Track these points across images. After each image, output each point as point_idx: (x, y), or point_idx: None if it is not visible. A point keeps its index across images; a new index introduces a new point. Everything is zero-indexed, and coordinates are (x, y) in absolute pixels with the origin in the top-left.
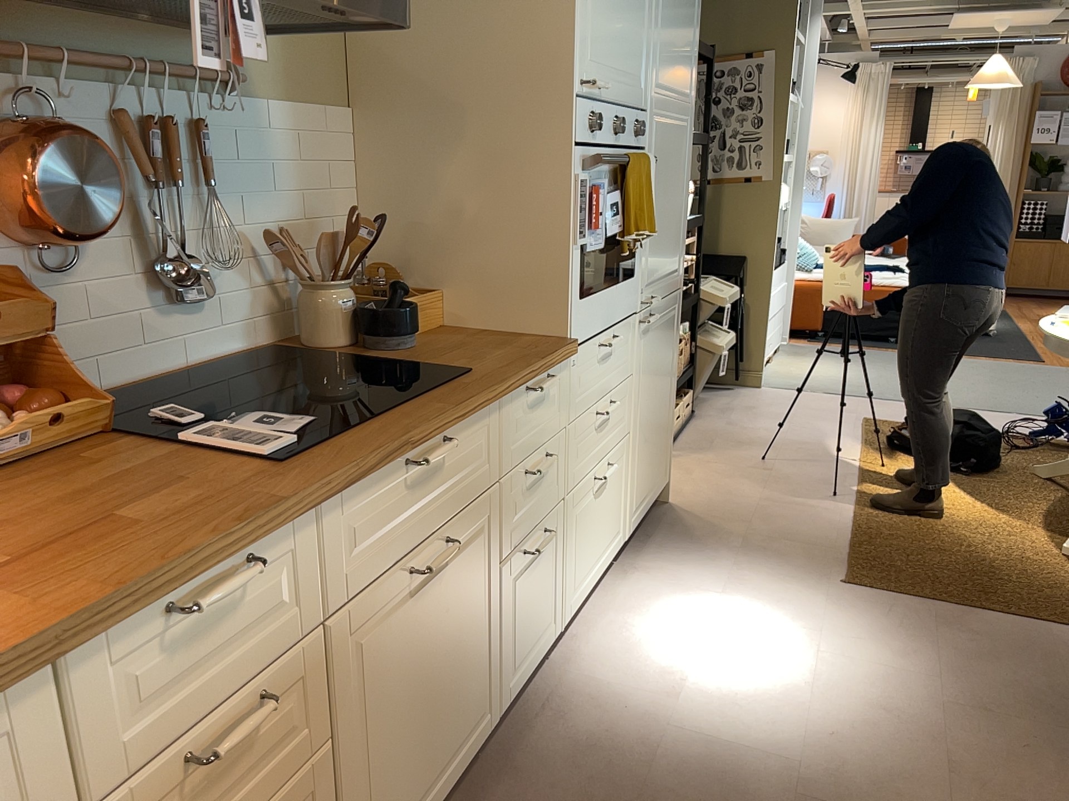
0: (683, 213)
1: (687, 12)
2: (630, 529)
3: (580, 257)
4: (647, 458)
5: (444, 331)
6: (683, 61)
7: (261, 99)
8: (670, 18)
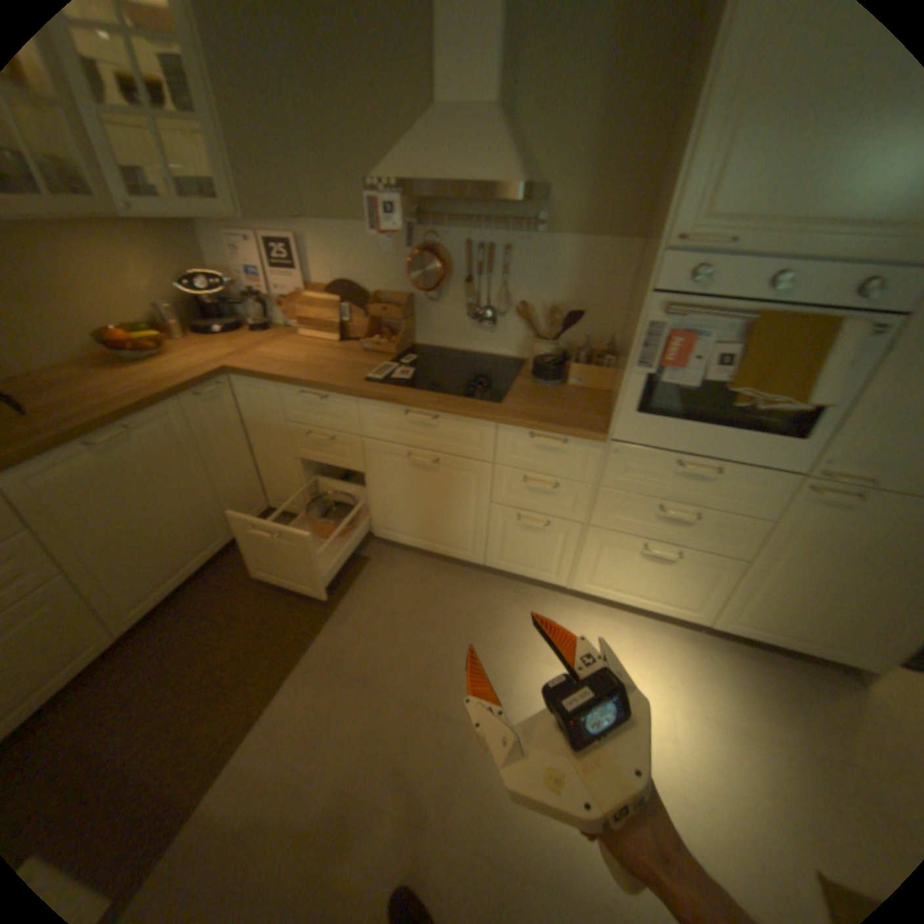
0: None
1: None
2: (723, 627)
3: (643, 381)
4: (797, 610)
5: (593, 393)
6: None
7: (557, 234)
8: None
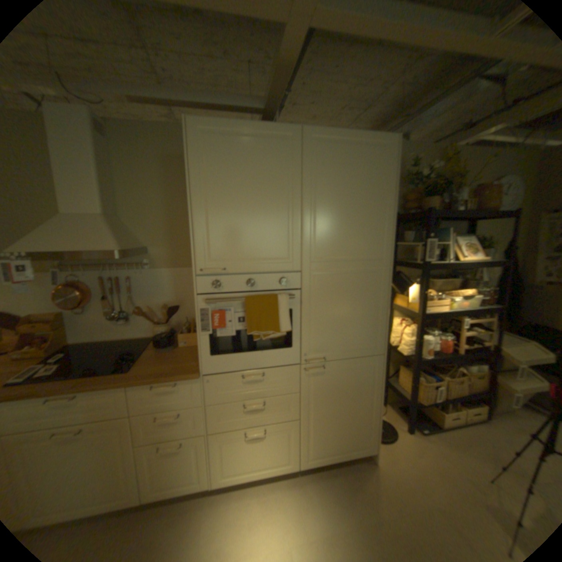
0: (379, 316)
1: (362, 214)
2: (305, 466)
3: (209, 338)
4: (331, 437)
5: (196, 348)
6: (361, 239)
7: (158, 268)
8: (330, 222)
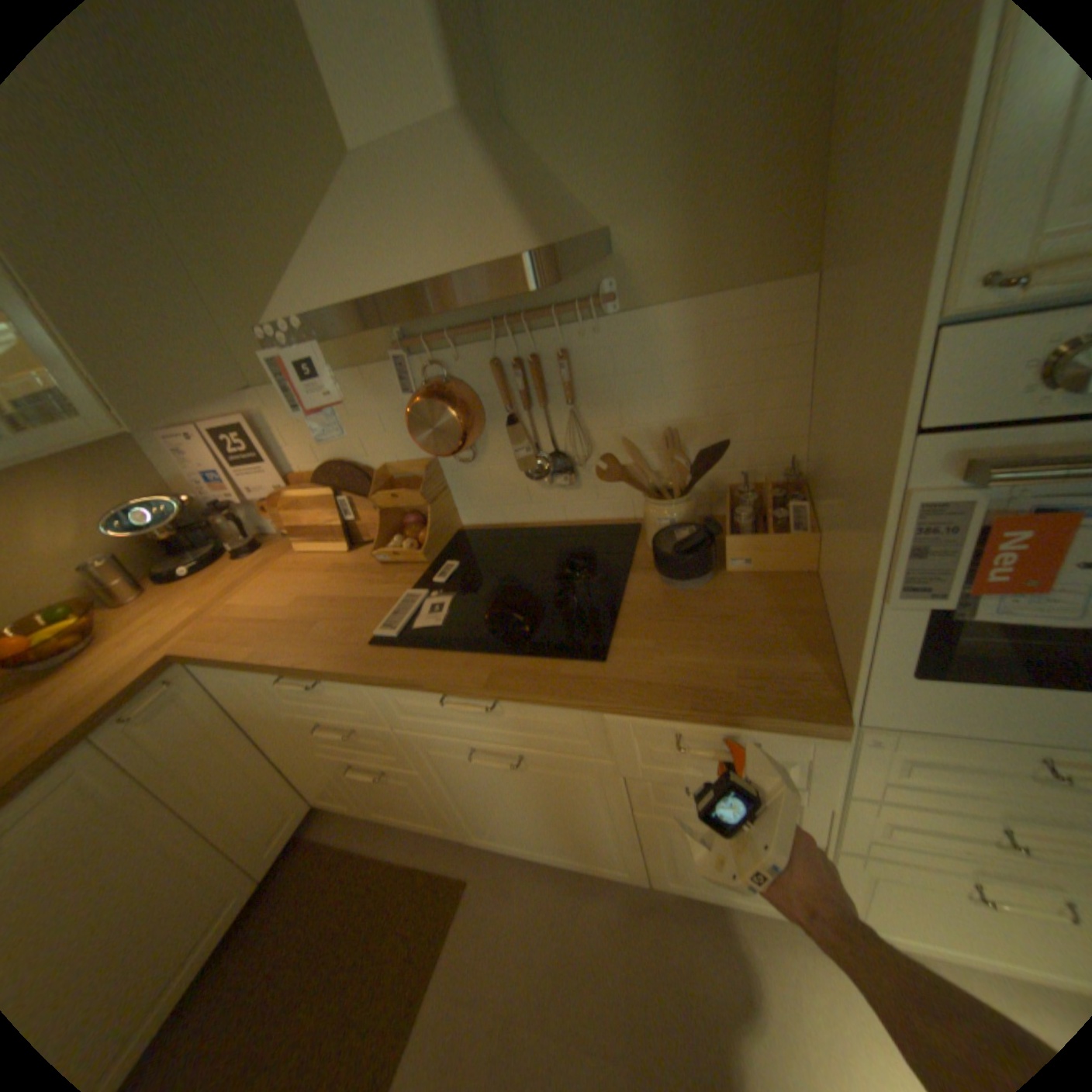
0: None
1: None
2: None
3: (929, 620)
4: None
5: (787, 582)
6: None
7: (645, 306)
8: None
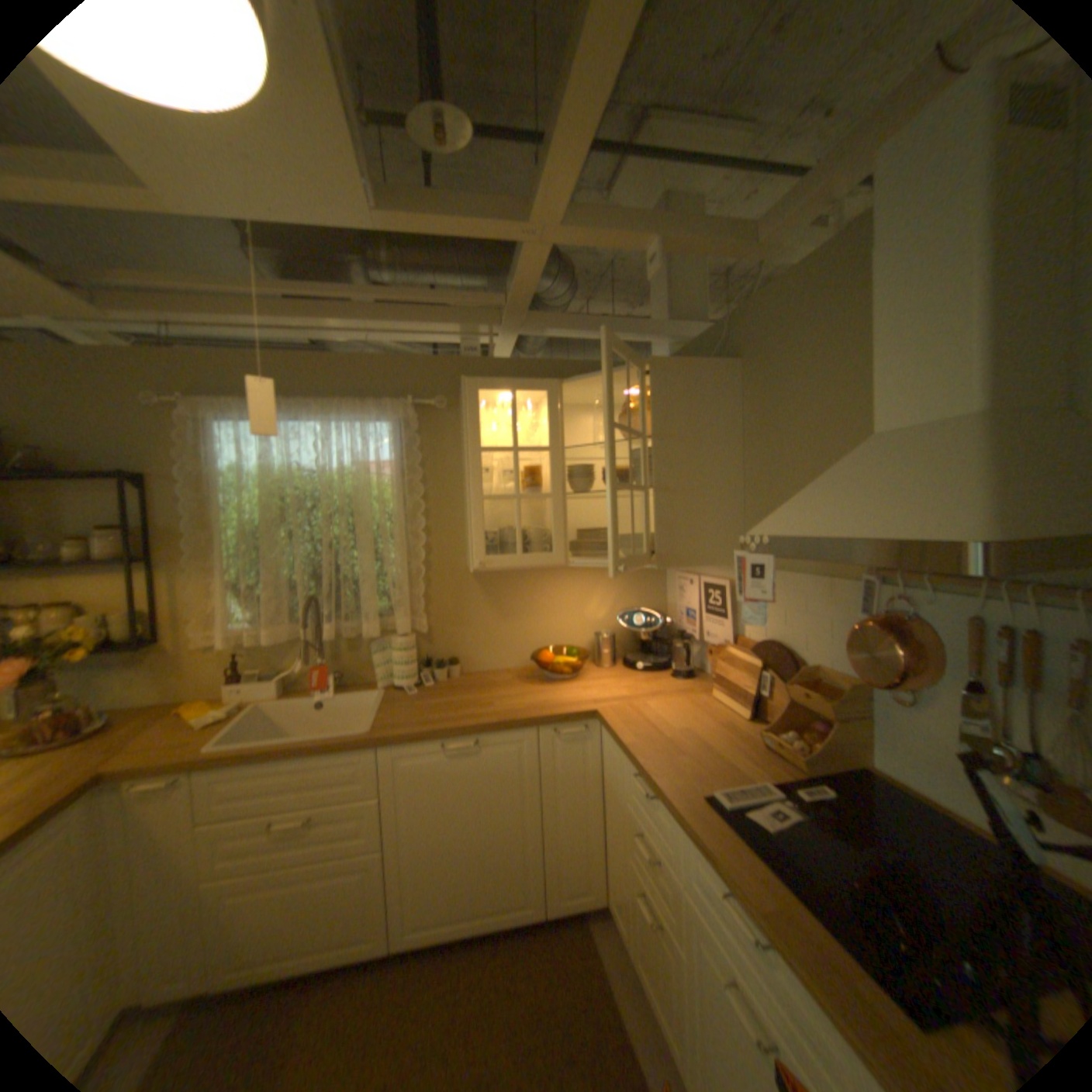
0: None
1: None
2: None
3: None
4: None
5: None
6: None
7: None
8: None
